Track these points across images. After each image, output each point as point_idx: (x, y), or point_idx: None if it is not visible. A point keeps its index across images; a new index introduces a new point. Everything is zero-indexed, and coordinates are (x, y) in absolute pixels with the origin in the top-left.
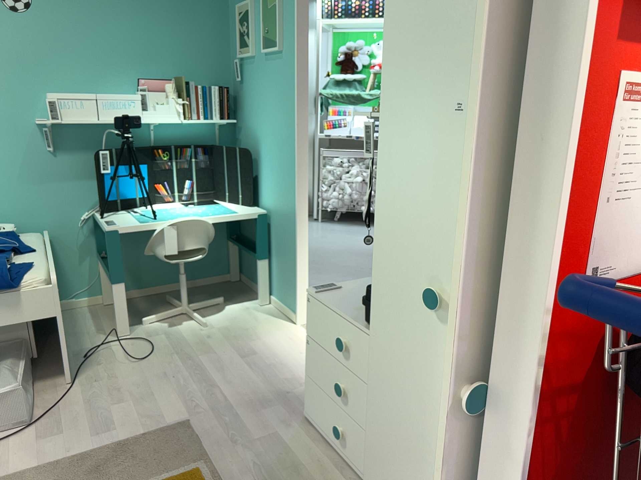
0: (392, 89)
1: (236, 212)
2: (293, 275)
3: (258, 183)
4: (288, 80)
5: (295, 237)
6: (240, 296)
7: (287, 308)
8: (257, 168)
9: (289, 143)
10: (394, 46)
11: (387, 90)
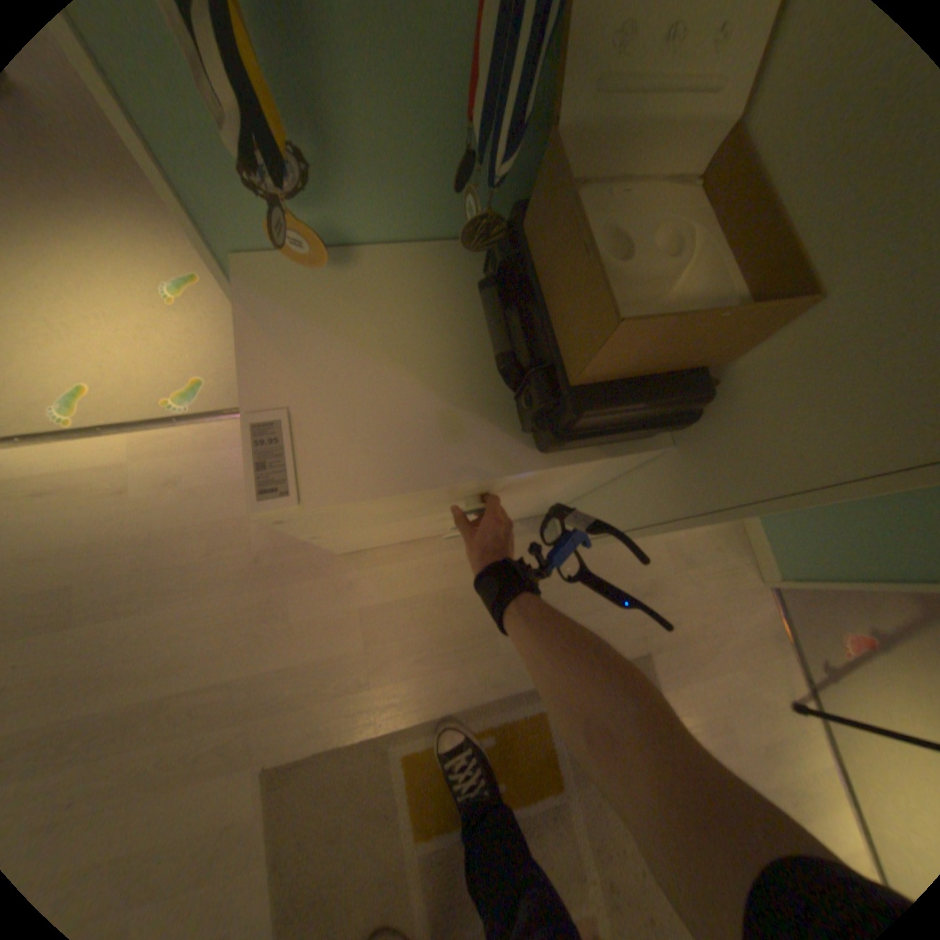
0: None
1: None
2: None
3: None
4: None
5: None
6: None
7: None
8: None
9: None
10: None
11: None
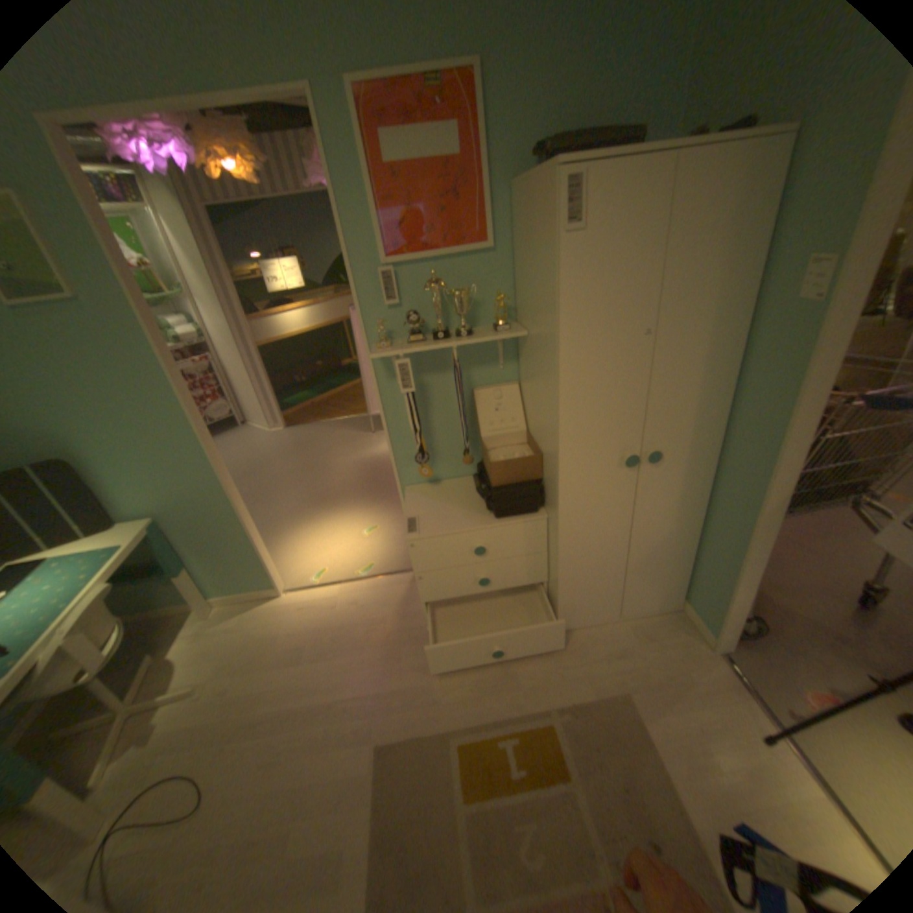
0: (576, 331)
1: (112, 546)
2: (248, 557)
3: (95, 495)
4: (122, 337)
5: (236, 519)
6: (156, 635)
7: (252, 592)
8: (81, 477)
9: (167, 420)
10: (577, 295)
11: (557, 332)
